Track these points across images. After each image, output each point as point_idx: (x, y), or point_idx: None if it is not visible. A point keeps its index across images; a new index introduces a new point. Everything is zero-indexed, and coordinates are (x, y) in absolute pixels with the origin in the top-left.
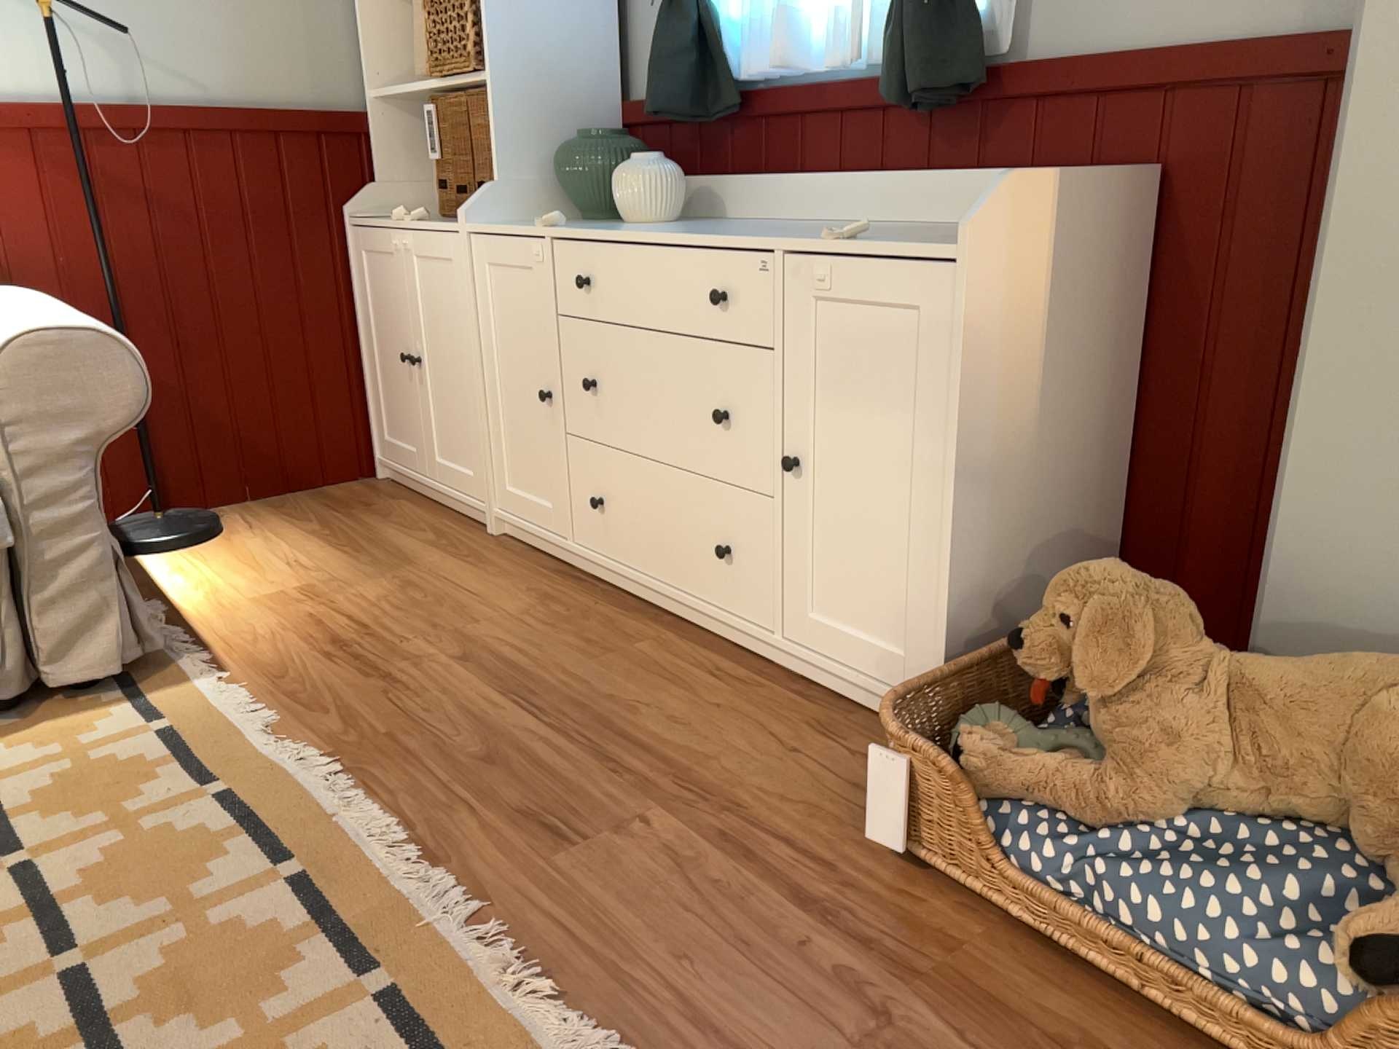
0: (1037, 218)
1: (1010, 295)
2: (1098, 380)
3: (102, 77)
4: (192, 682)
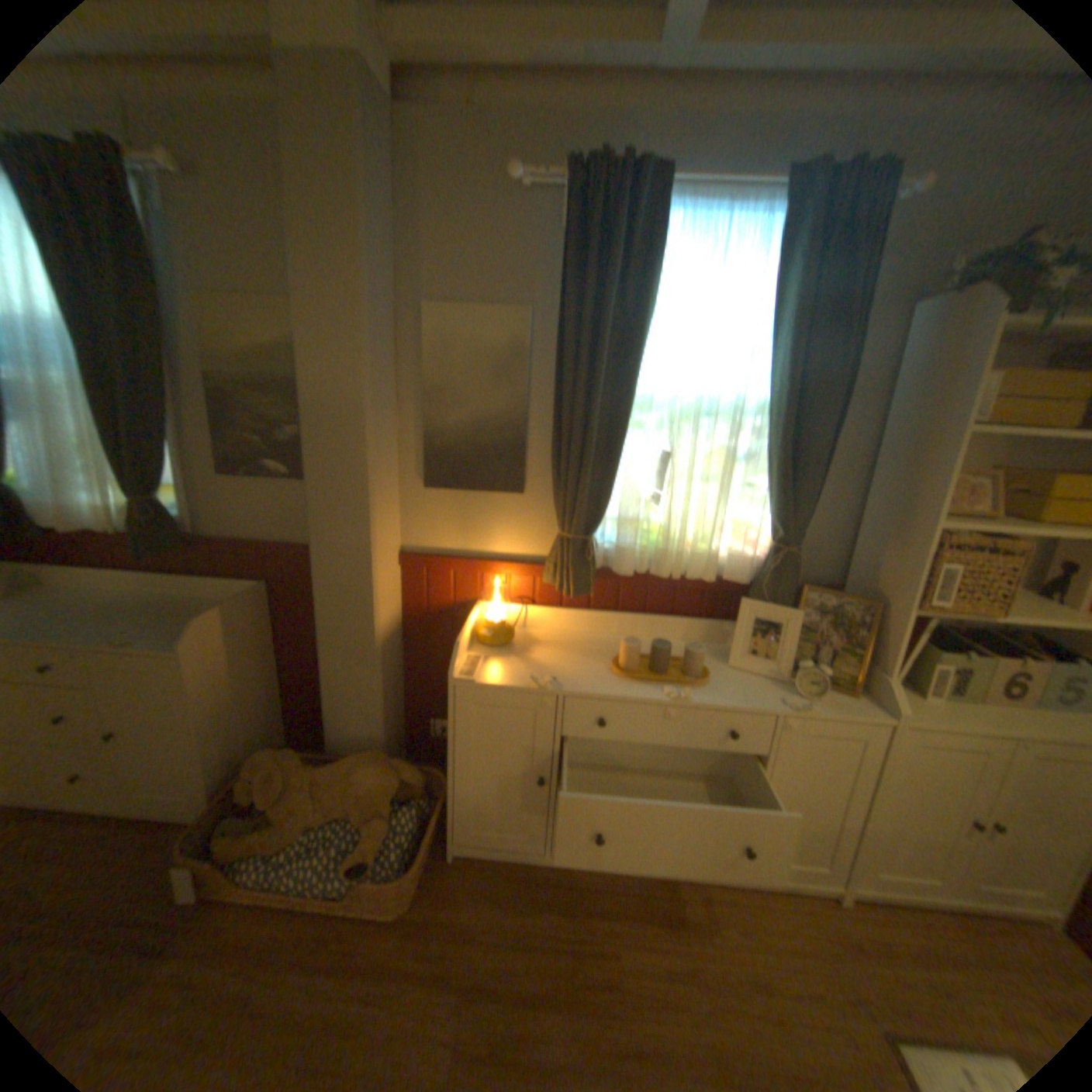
0: (212, 627)
1: (206, 659)
2: (257, 661)
3: None
4: None
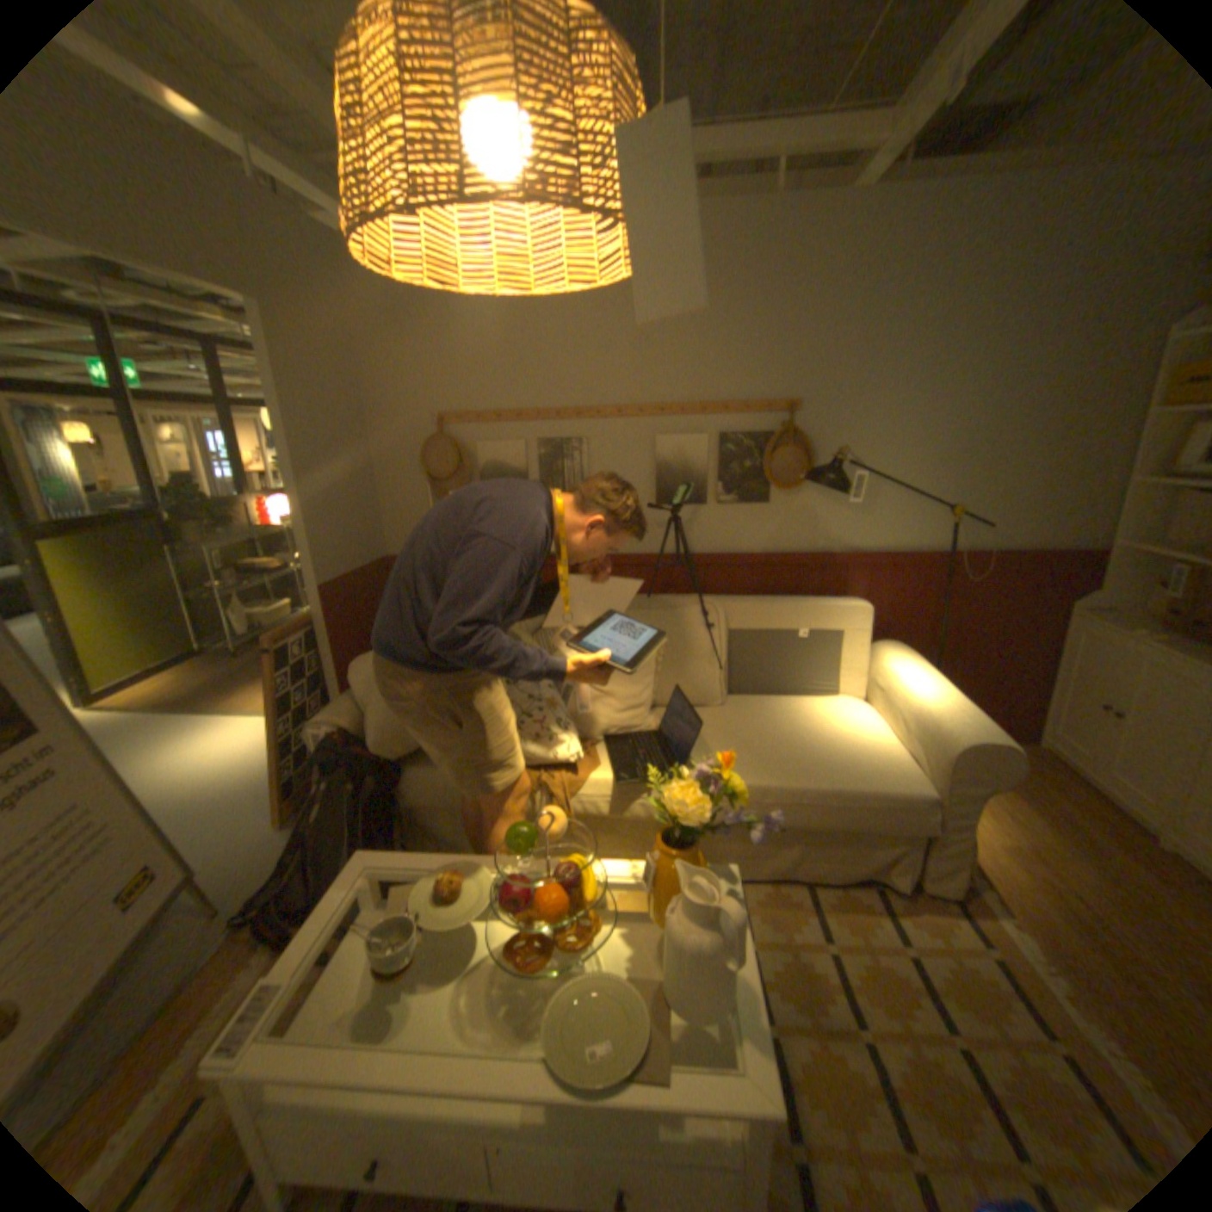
0: None
1: None
2: None
3: (959, 535)
4: (1000, 923)
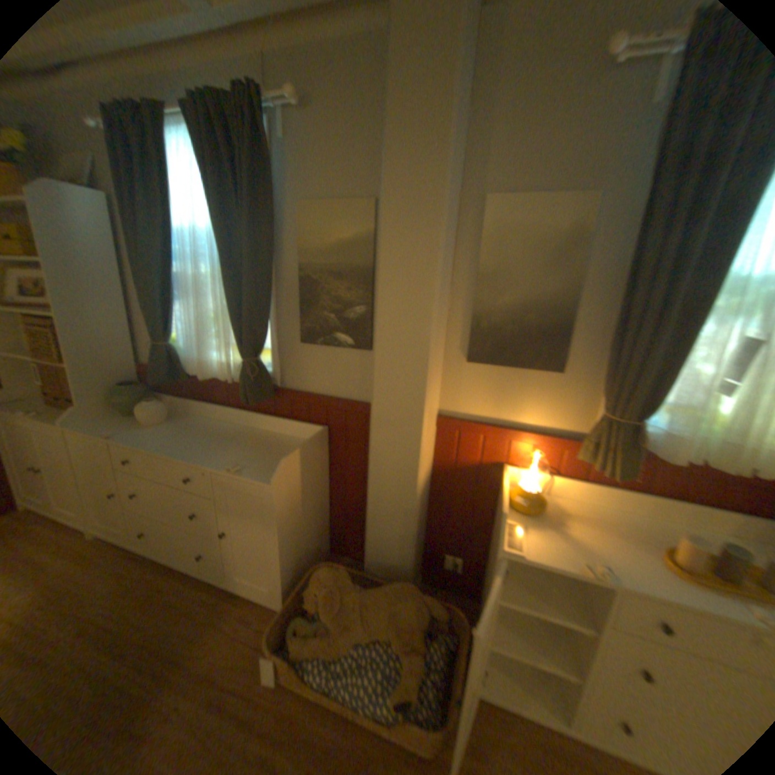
0: (295, 464)
1: (290, 489)
2: (319, 489)
3: None
4: None
